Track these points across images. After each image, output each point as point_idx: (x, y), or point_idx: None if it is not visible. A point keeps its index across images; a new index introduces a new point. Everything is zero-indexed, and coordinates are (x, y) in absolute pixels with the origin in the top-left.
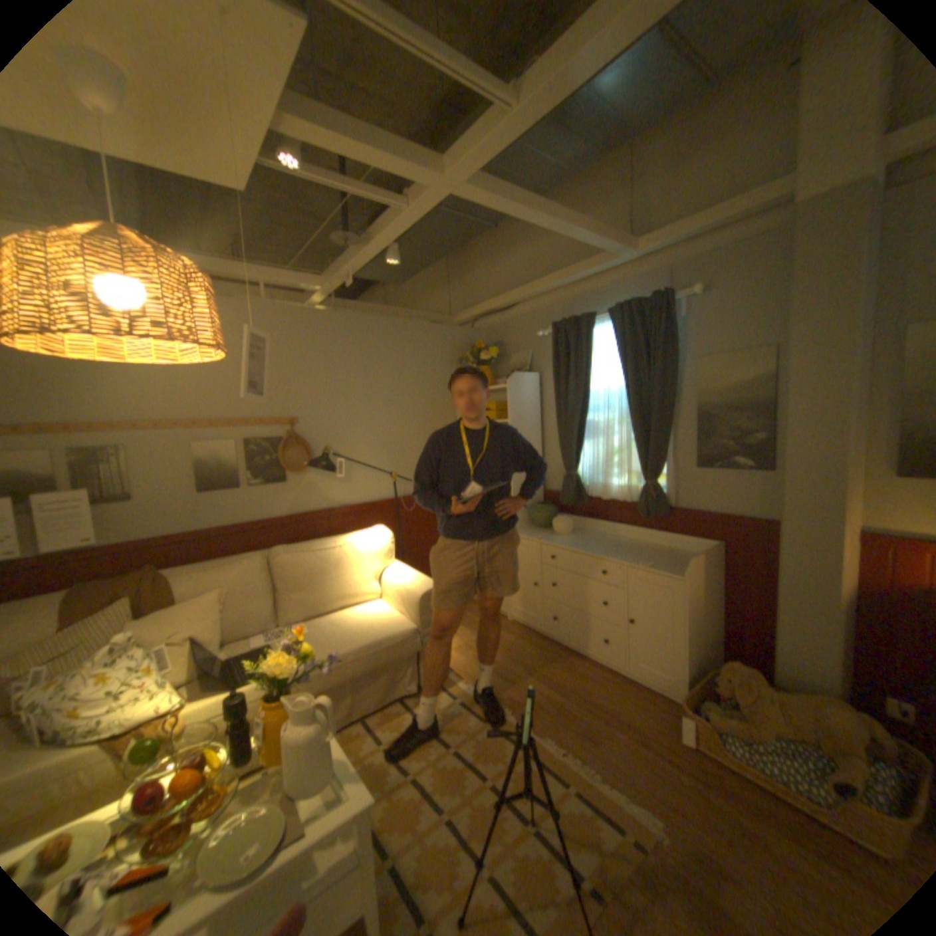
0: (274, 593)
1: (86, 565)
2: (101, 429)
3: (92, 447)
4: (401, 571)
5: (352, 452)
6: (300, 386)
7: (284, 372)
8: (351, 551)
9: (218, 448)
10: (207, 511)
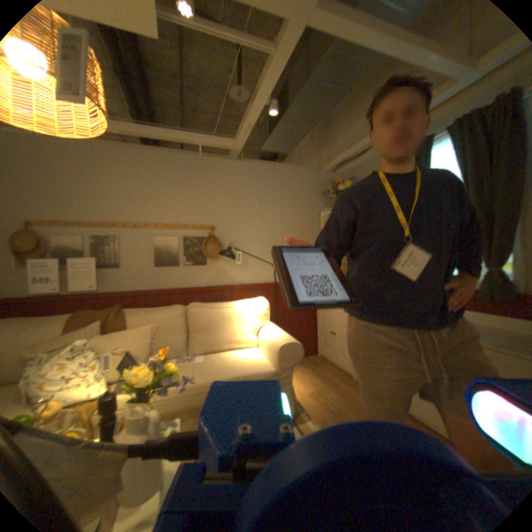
0: (189, 331)
1: (94, 301)
2: (109, 224)
3: (104, 234)
4: (272, 328)
5: (250, 248)
6: (219, 205)
7: (210, 196)
8: (240, 310)
9: (169, 239)
10: (161, 277)
